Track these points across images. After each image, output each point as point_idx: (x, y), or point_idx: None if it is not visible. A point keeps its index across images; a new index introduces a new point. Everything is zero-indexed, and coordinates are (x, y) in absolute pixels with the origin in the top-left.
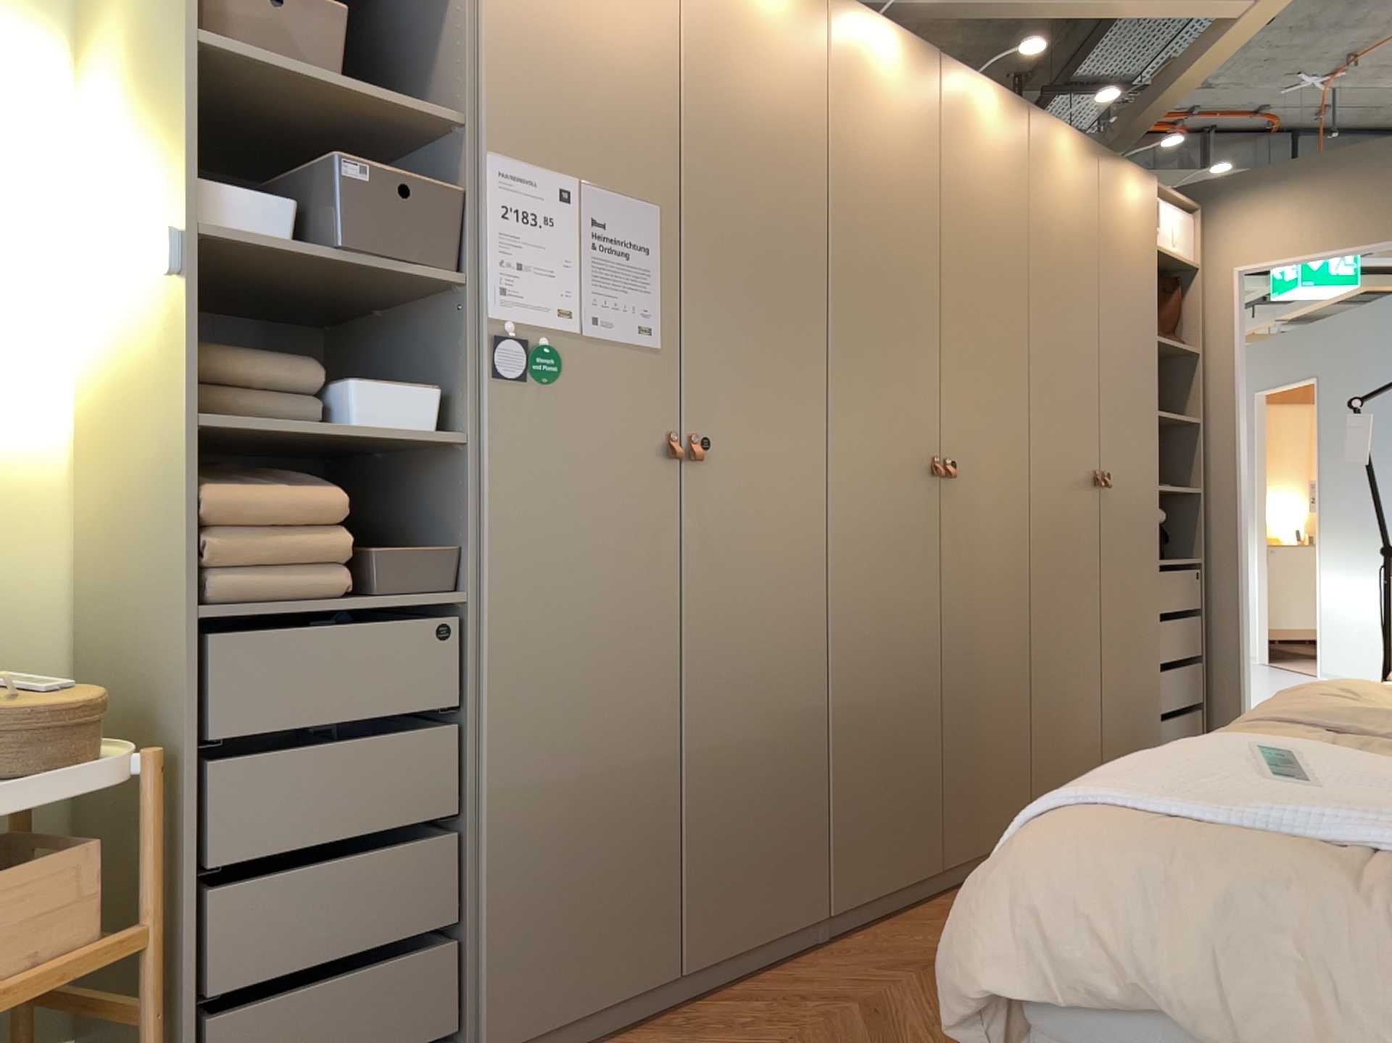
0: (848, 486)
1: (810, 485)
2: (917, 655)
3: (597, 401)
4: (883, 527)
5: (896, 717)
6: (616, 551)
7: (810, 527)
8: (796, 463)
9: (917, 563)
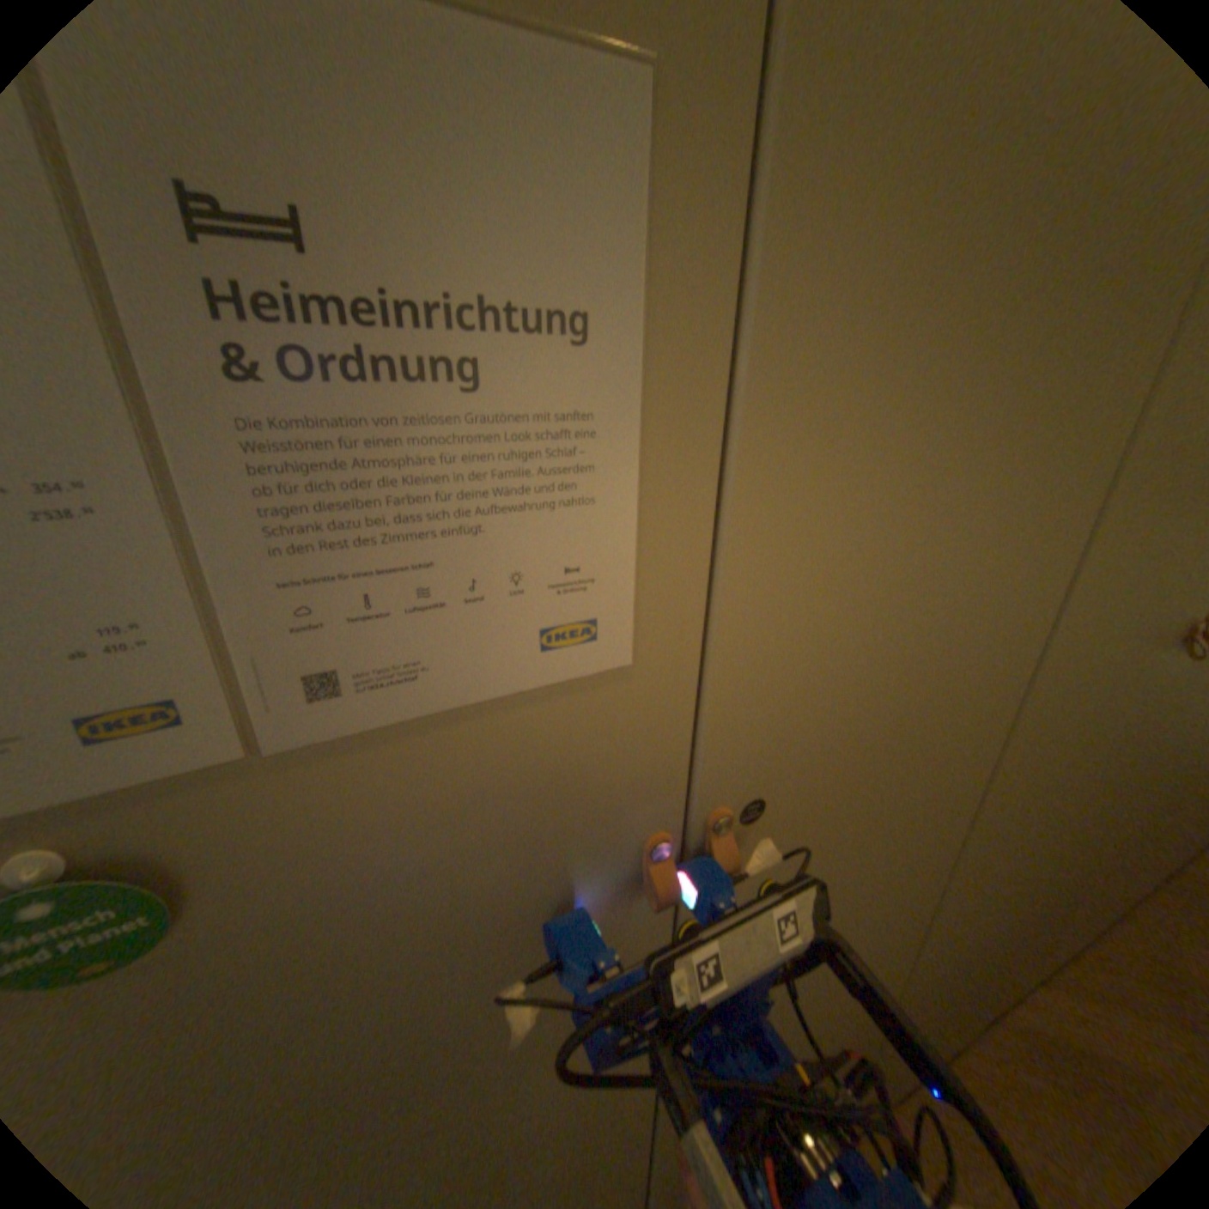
0: (1034, 741)
1: (965, 773)
2: (1041, 884)
3: (402, 888)
4: (1066, 766)
5: (986, 956)
6: (507, 1092)
7: (942, 831)
8: (950, 752)
9: (1091, 786)
